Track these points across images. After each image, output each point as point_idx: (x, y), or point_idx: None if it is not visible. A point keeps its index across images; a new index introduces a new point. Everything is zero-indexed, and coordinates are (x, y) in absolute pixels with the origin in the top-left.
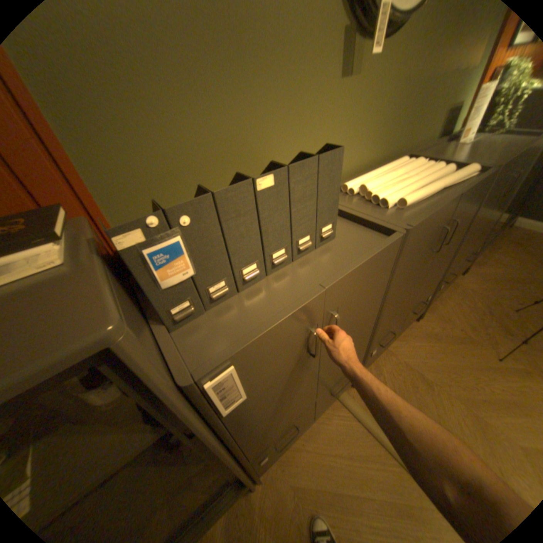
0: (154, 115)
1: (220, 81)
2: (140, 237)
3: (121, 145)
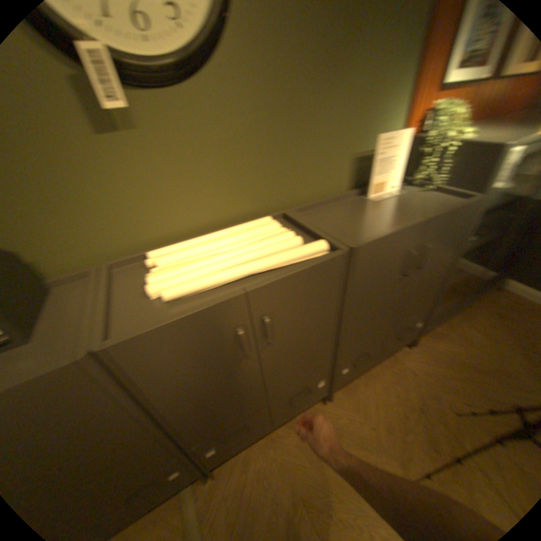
0: None
1: None
2: None
3: None
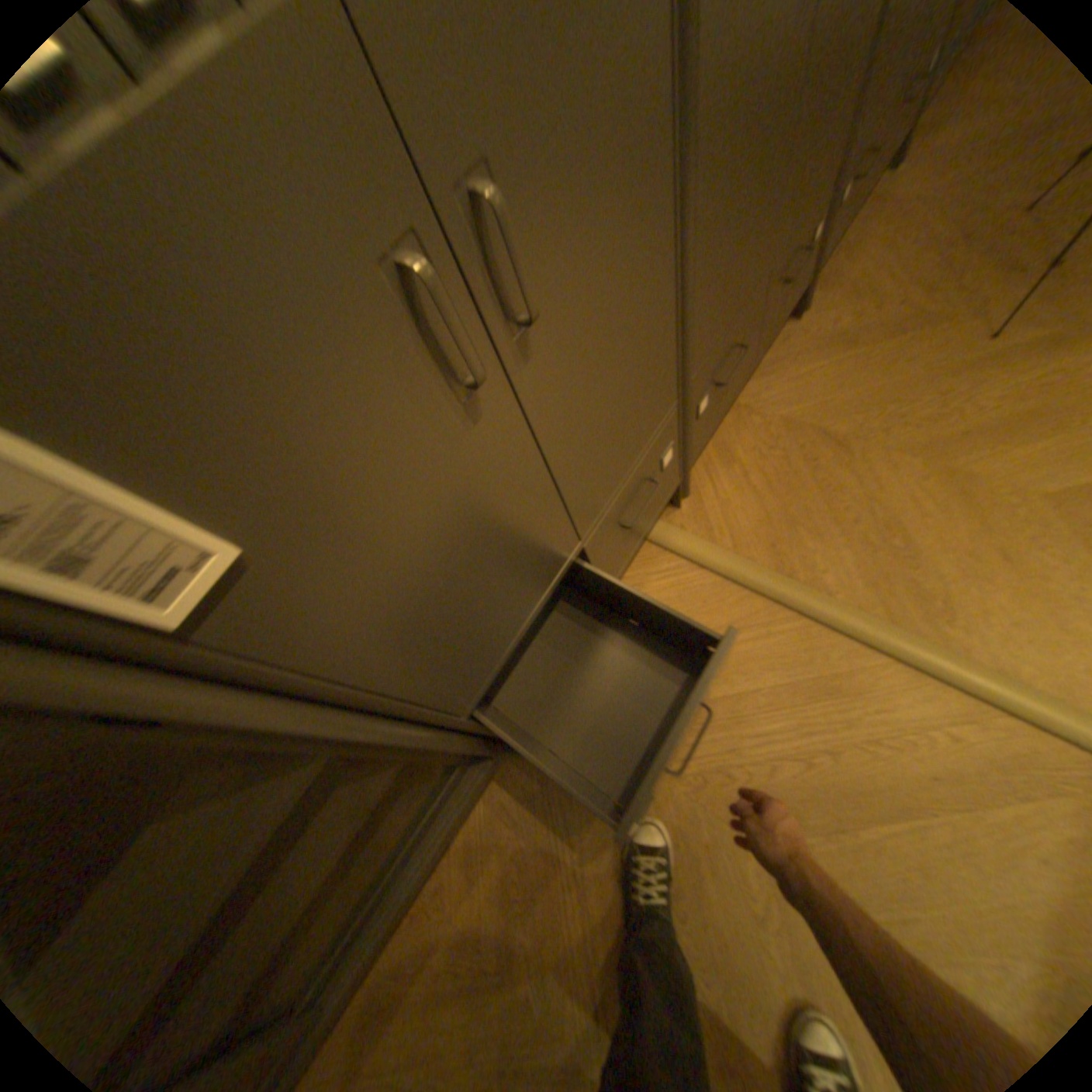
0: None
1: None
2: None
3: None
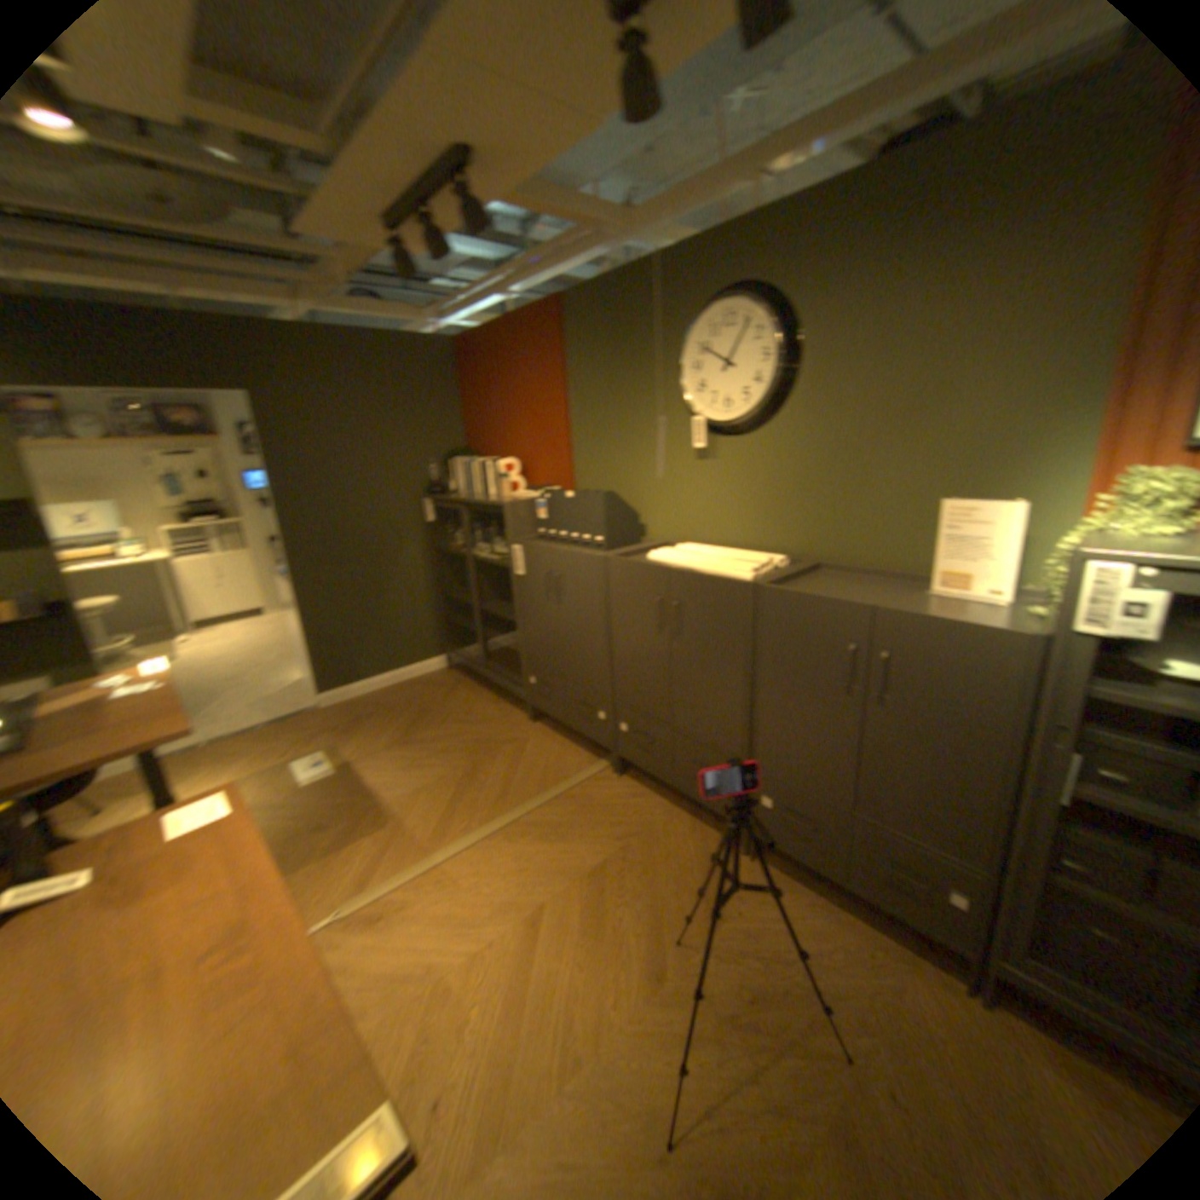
0: (595, 465)
1: (620, 456)
2: (537, 497)
3: (585, 474)
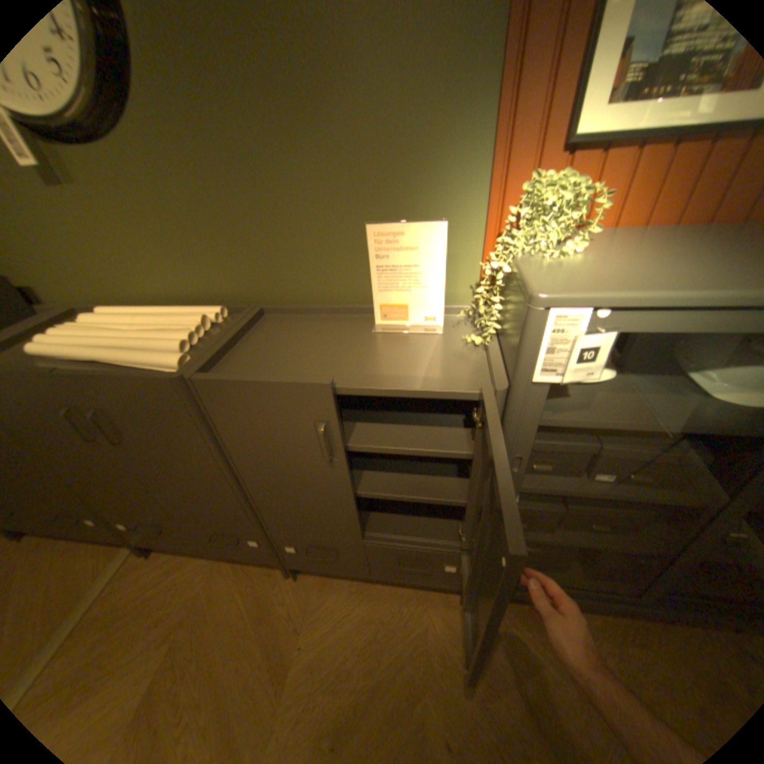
0: None
1: None
2: None
3: None
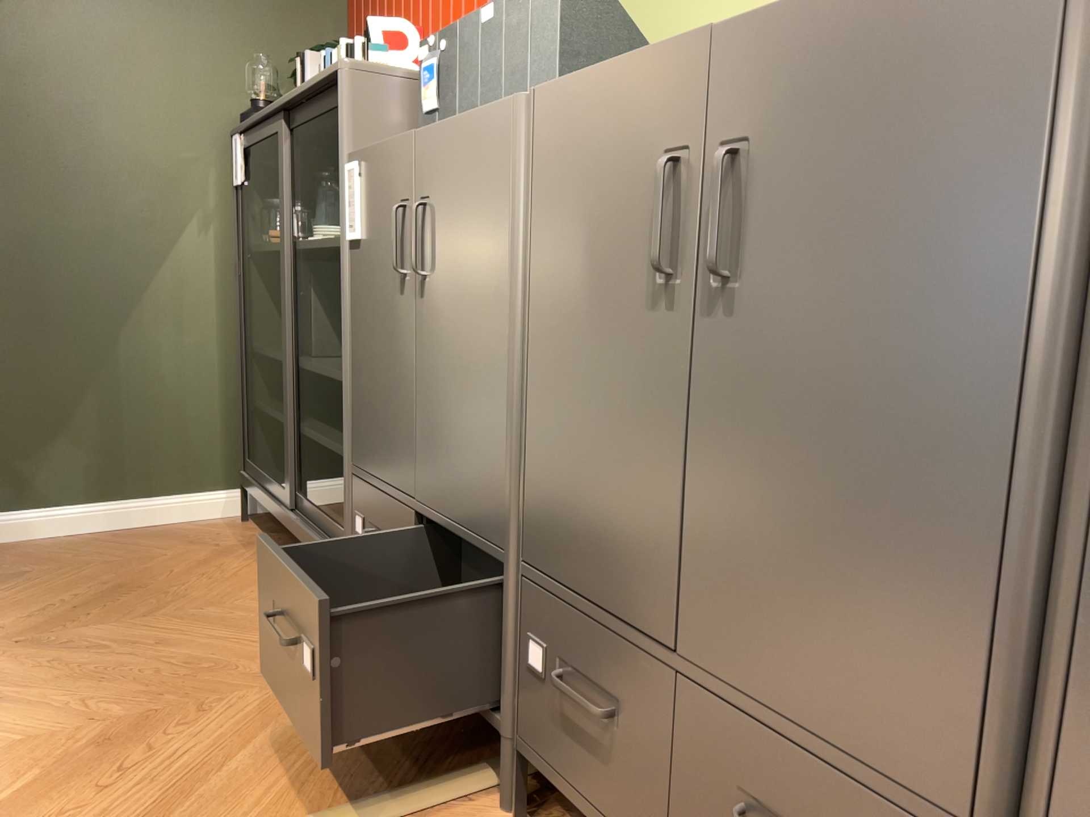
0: None
1: None
2: (426, 58)
3: None
